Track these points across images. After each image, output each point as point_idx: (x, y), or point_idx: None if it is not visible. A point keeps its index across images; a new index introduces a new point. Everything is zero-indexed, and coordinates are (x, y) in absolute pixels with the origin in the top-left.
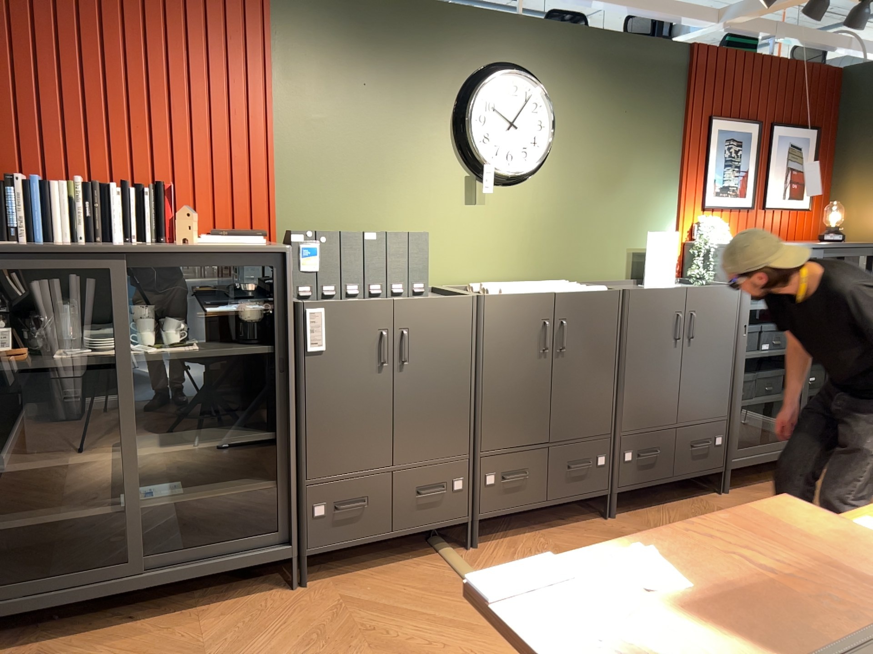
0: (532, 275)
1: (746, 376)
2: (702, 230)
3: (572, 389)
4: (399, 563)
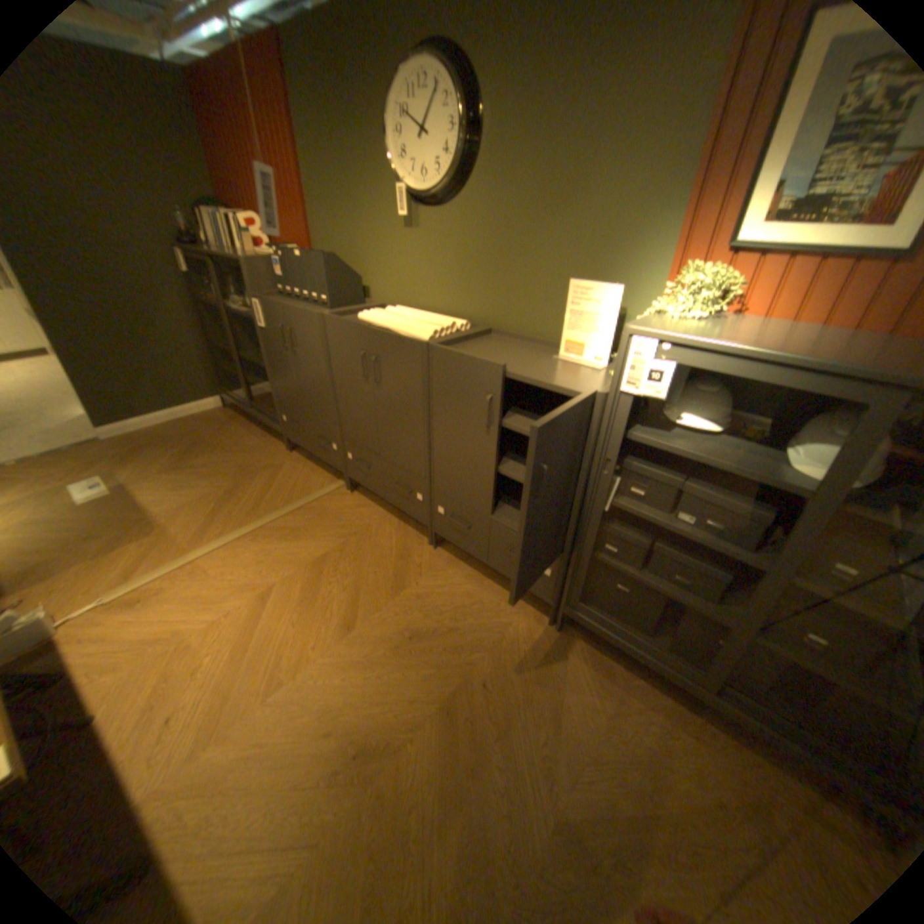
0: (460, 312)
1: (629, 533)
2: (675, 288)
3: (390, 422)
4: (324, 472)
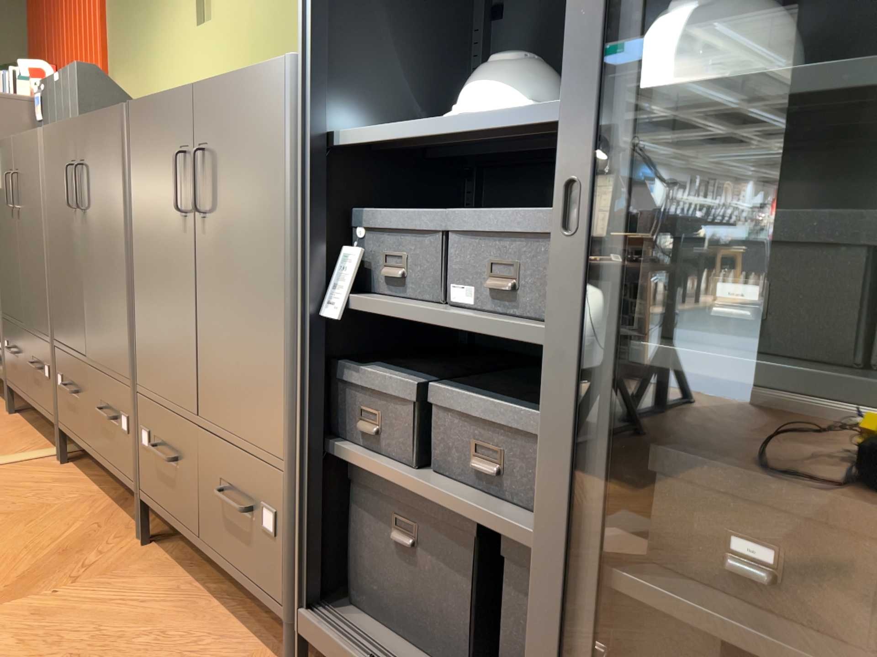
0: None
1: (392, 377)
2: None
3: (94, 279)
4: (42, 438)
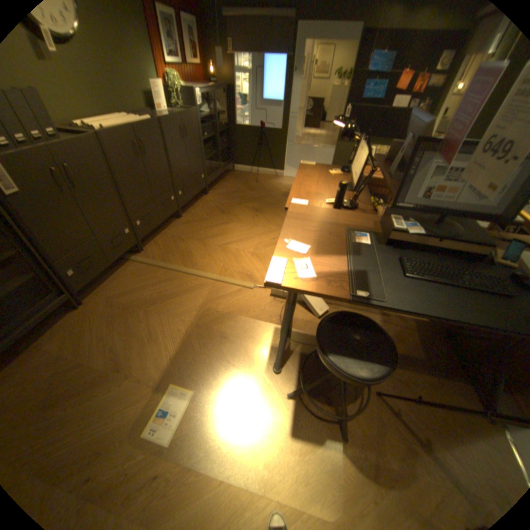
0: (102, 112)
1: (203, 148)
2: (170, 78)
3: (154, 172)
4: (117, 272)
